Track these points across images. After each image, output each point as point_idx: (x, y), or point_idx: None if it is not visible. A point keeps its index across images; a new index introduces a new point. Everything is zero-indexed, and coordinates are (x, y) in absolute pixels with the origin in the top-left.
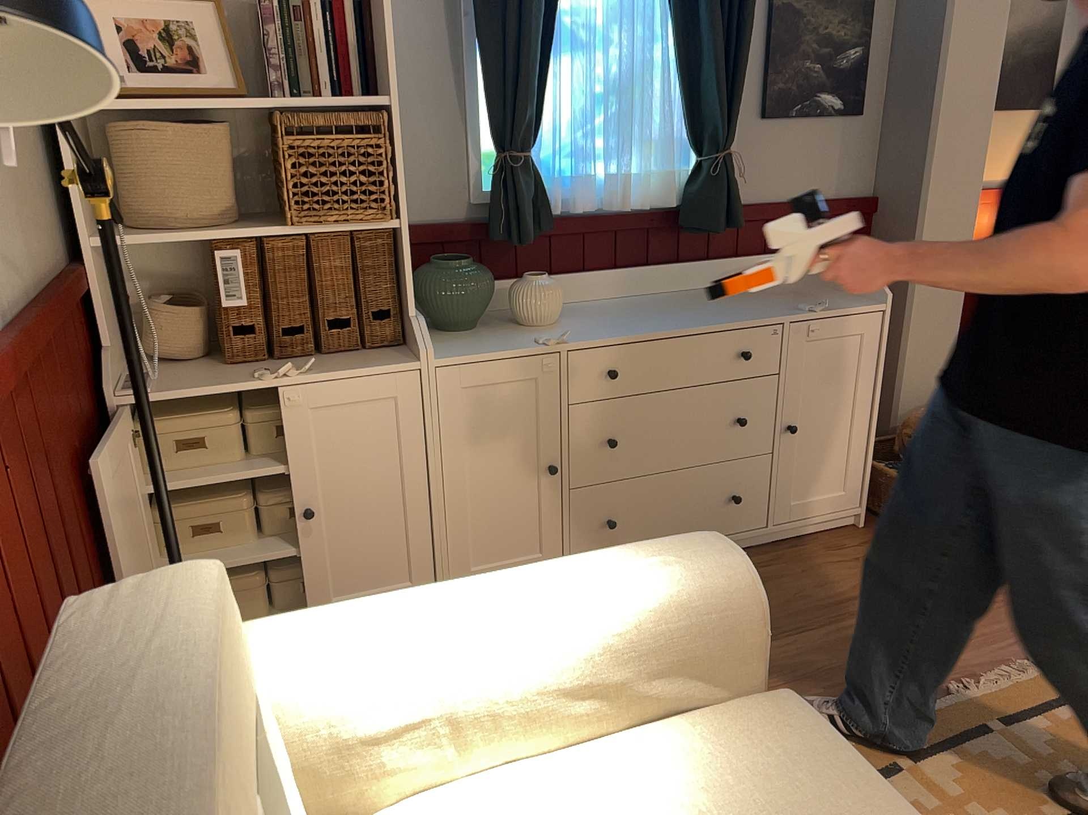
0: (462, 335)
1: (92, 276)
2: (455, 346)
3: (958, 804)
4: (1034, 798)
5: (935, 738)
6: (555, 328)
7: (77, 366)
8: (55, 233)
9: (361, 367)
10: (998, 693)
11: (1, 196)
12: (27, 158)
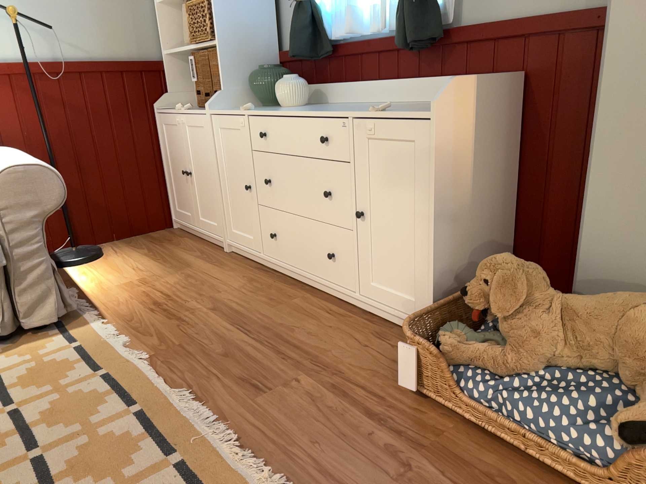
0: (256, 108)
1: (166, 67)
2: (233, 110)
3: (63, 390)
4: (59, 422)
5: (124, 382)
6: (278, 109)
7: (137, 95)
8: (152, 50)
9: (199, 112)
10: (176, 411)
11: (87, 30)
12: (131, 22)
